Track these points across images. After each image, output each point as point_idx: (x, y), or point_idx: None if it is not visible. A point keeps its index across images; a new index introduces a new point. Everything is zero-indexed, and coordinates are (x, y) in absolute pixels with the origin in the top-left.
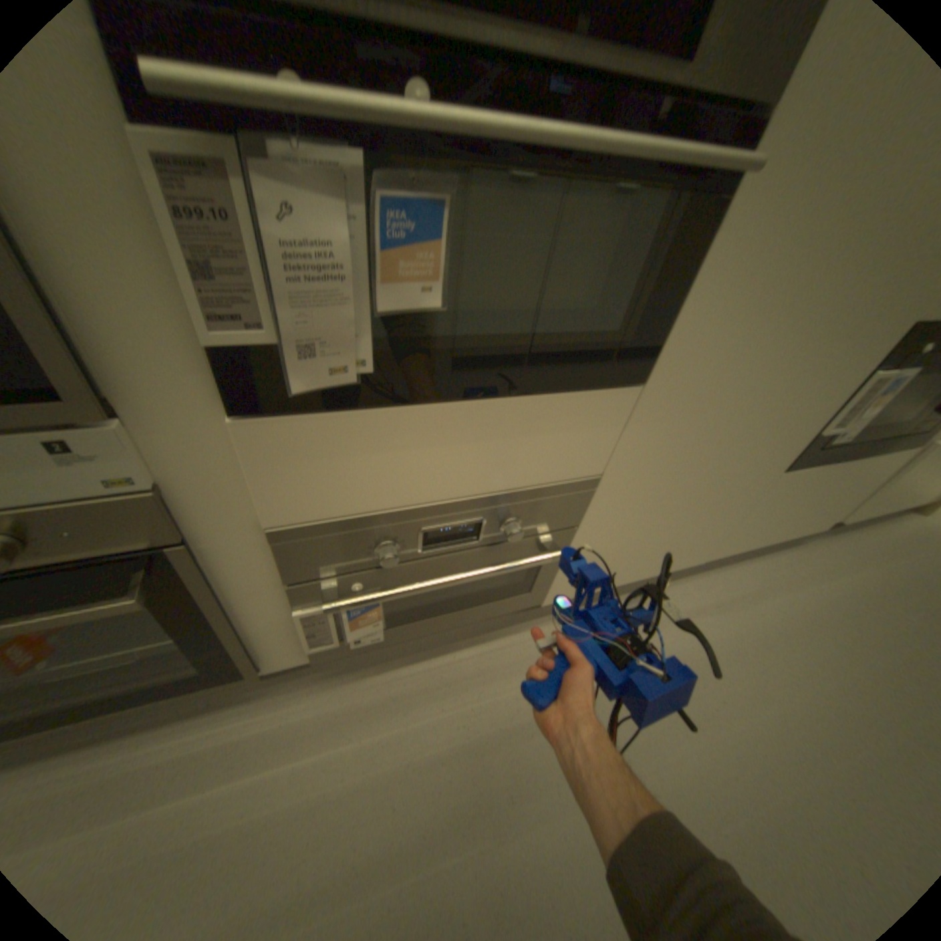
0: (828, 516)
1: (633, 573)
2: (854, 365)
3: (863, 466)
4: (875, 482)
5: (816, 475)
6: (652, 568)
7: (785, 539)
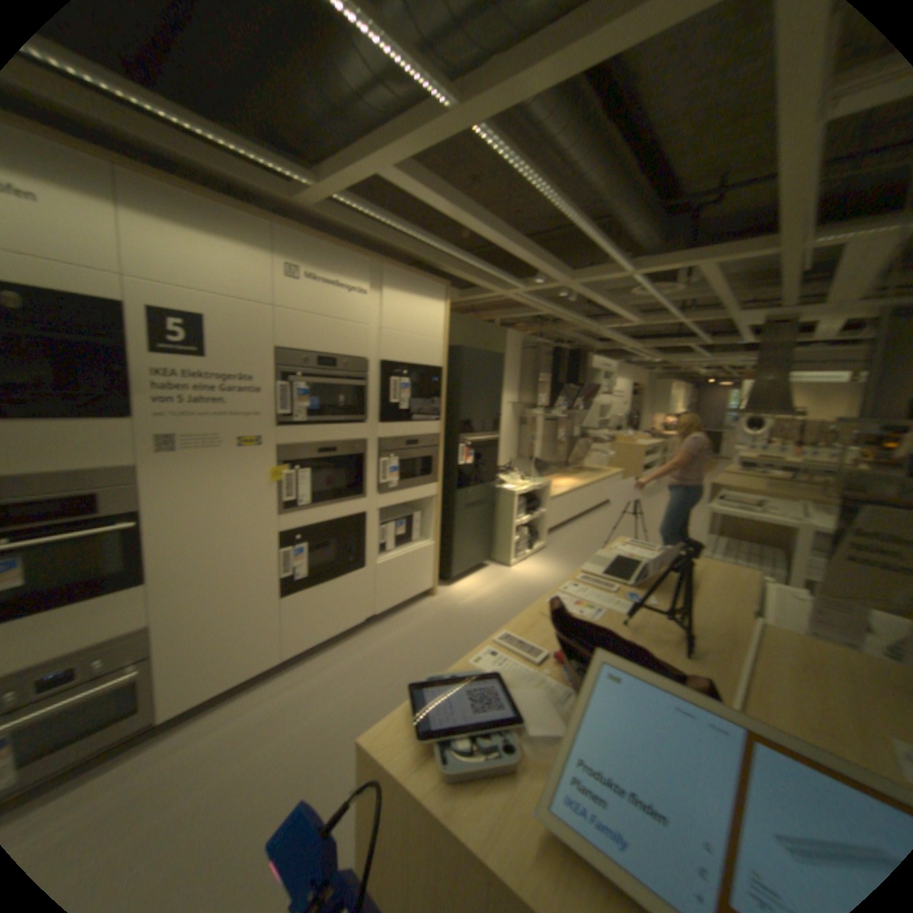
0: (352, 613)
1: (224, 681)
2: (266, 551)
3: (337, 584)
4: (361, 589)
5: (308, 595)
6: (238, 674)
7: (336, 633)
